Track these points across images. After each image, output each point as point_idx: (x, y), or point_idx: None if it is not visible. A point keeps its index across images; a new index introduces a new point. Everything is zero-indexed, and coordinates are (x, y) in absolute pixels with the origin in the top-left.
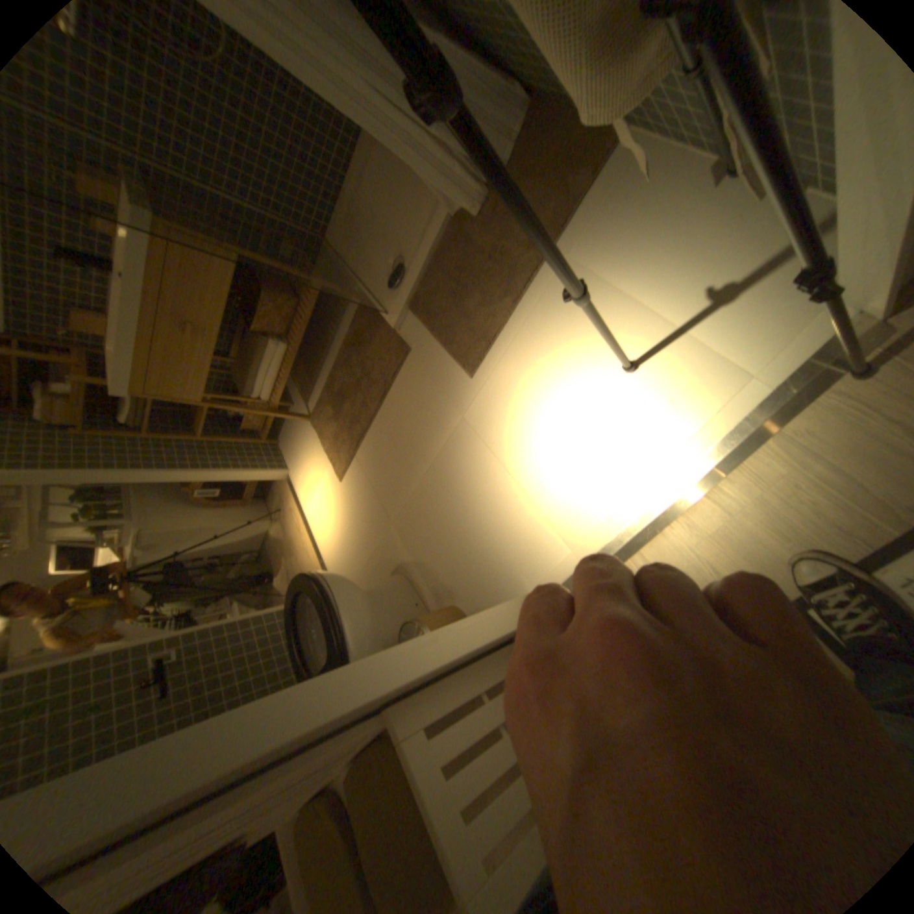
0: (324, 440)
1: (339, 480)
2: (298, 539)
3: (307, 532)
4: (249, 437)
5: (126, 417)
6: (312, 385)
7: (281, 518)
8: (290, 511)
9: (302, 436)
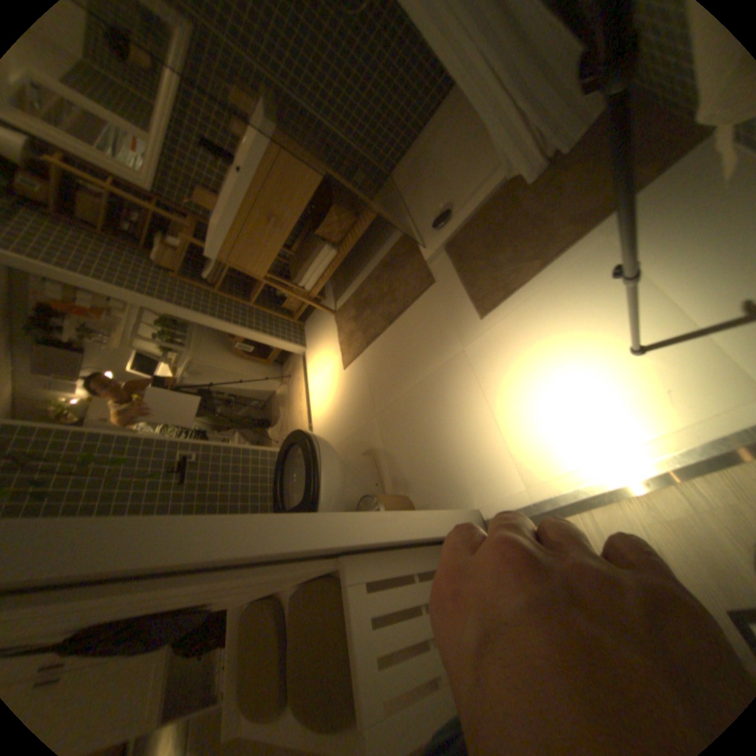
0: (341, 334)
1: (344, 368)
2: (298, 403)
3: (307, 400)
4: (286, 315)
5: (209, 274)
6: (345, 288)
7: (290, 383)
8: (298, 379)
9: (325, 326)
